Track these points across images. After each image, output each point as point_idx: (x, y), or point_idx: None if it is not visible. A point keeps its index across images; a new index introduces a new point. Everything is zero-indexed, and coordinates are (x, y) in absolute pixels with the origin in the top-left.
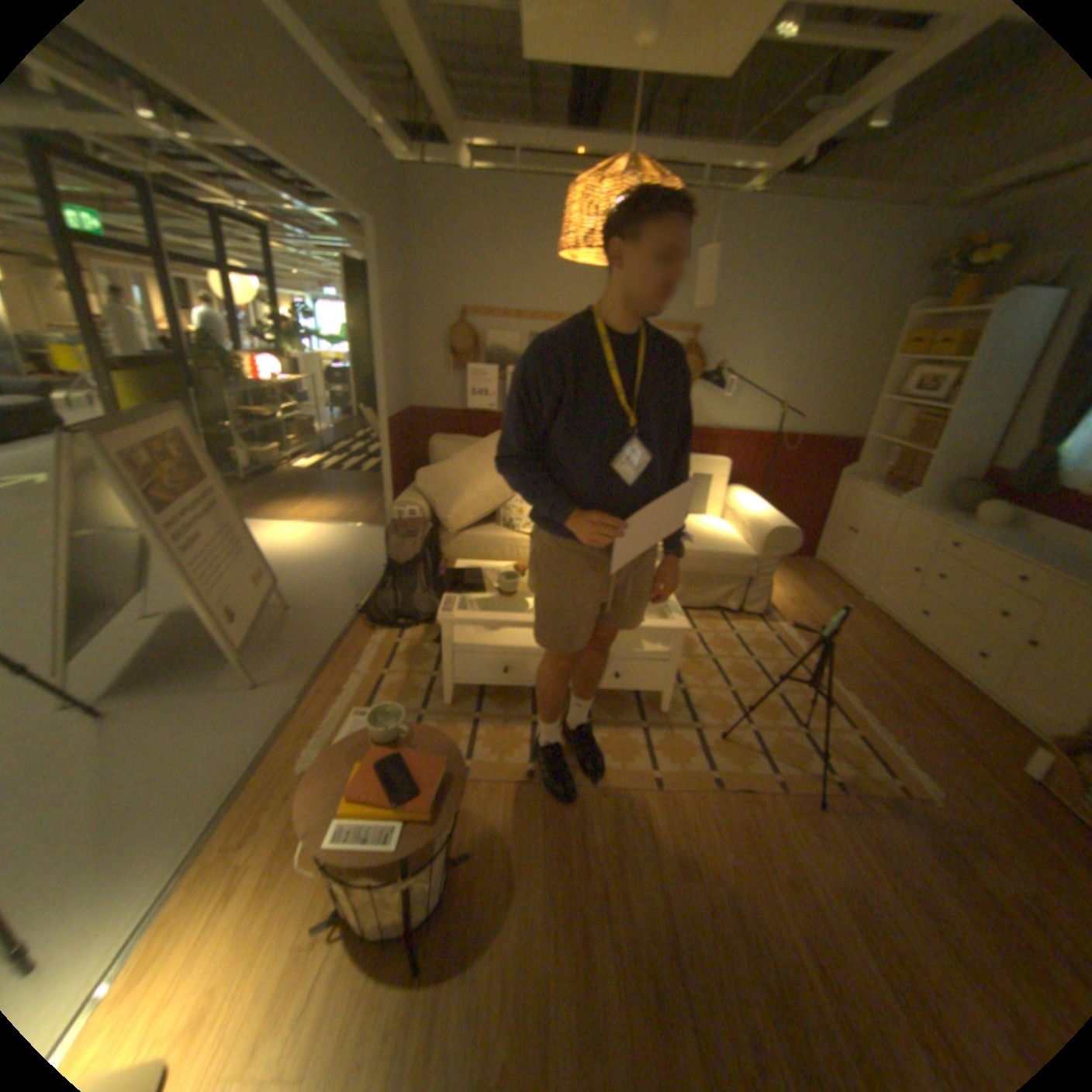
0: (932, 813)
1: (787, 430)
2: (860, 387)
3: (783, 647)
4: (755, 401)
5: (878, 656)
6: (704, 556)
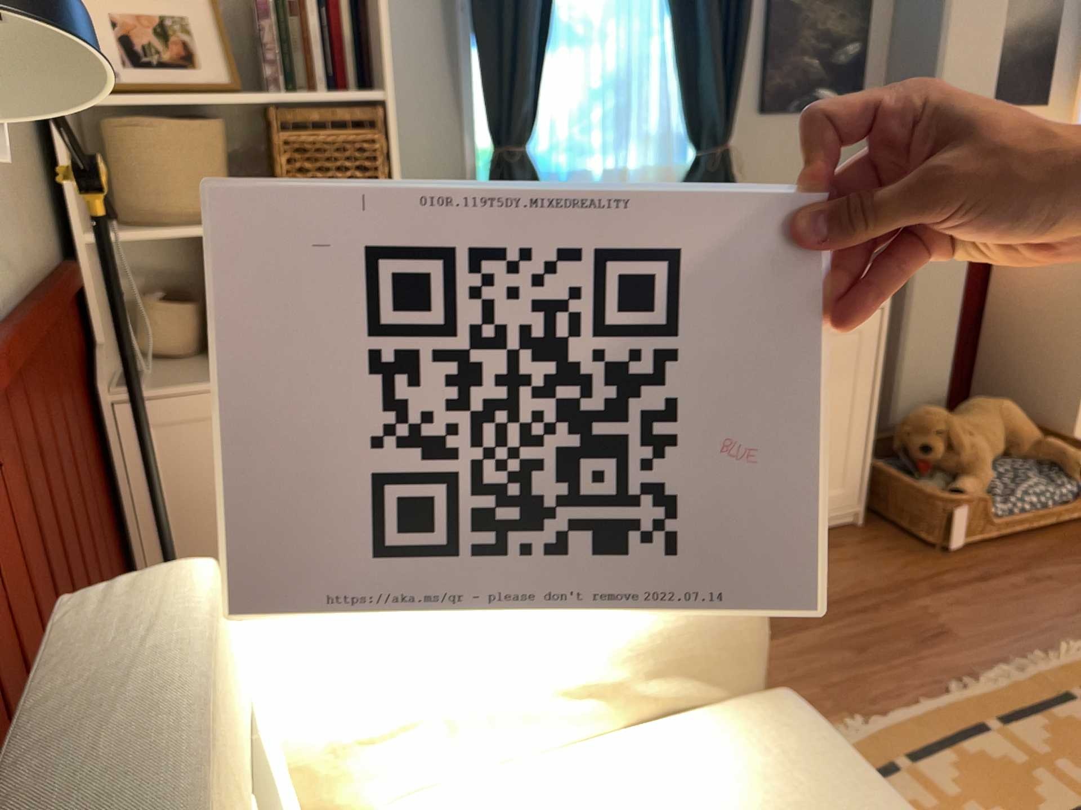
0: None
1: None
2: None
3: None
4: None
5: None
6: None
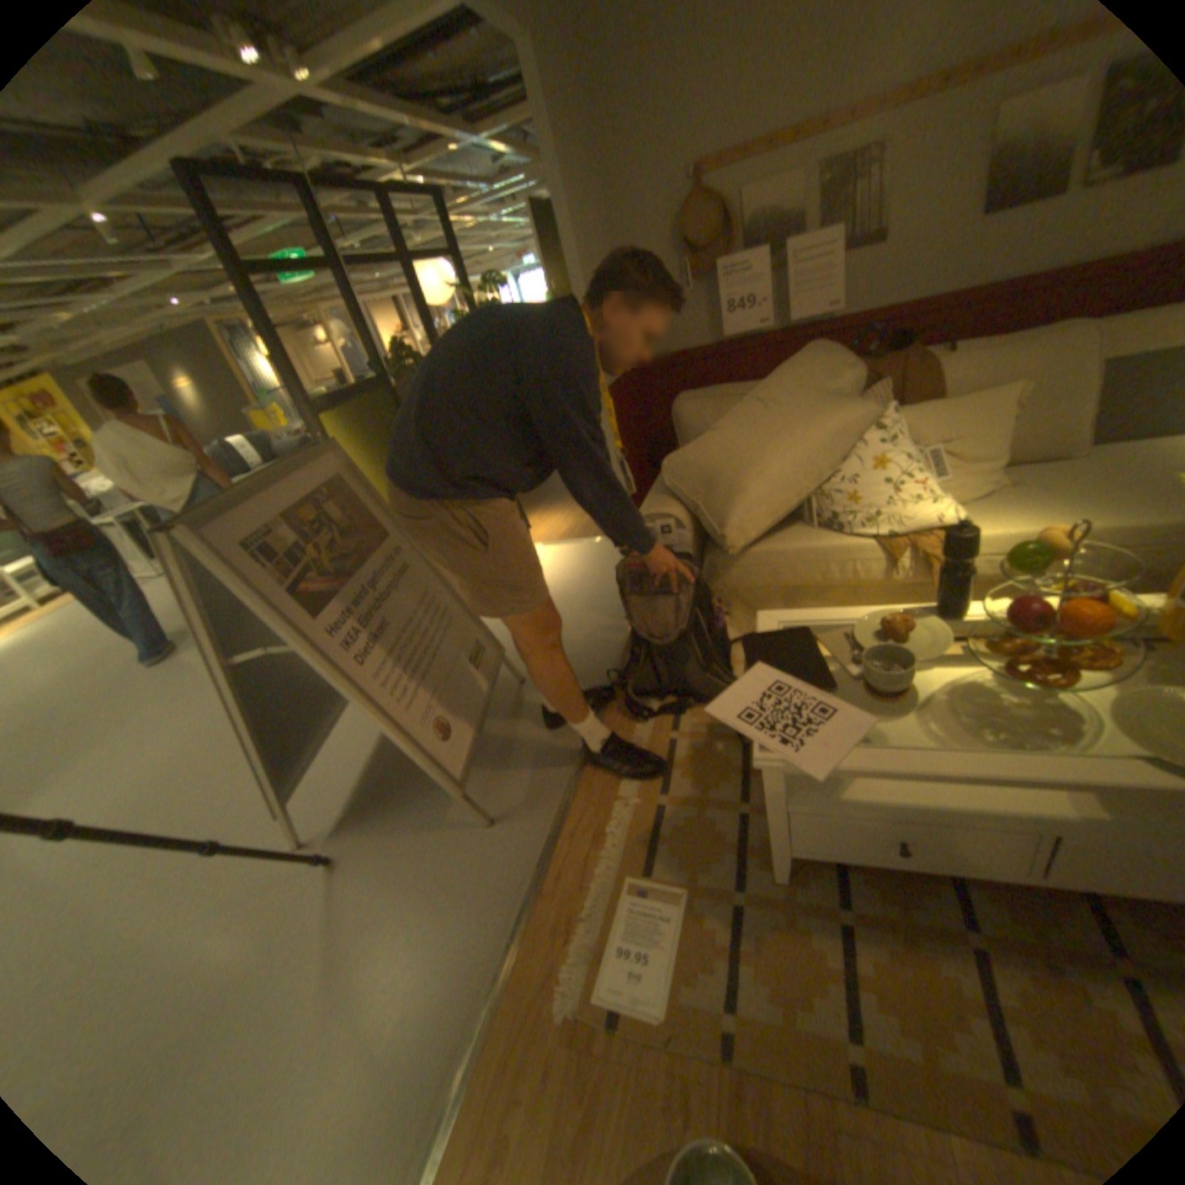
0: None
1: None
2: None
3: None
4: None
5: None
6: None
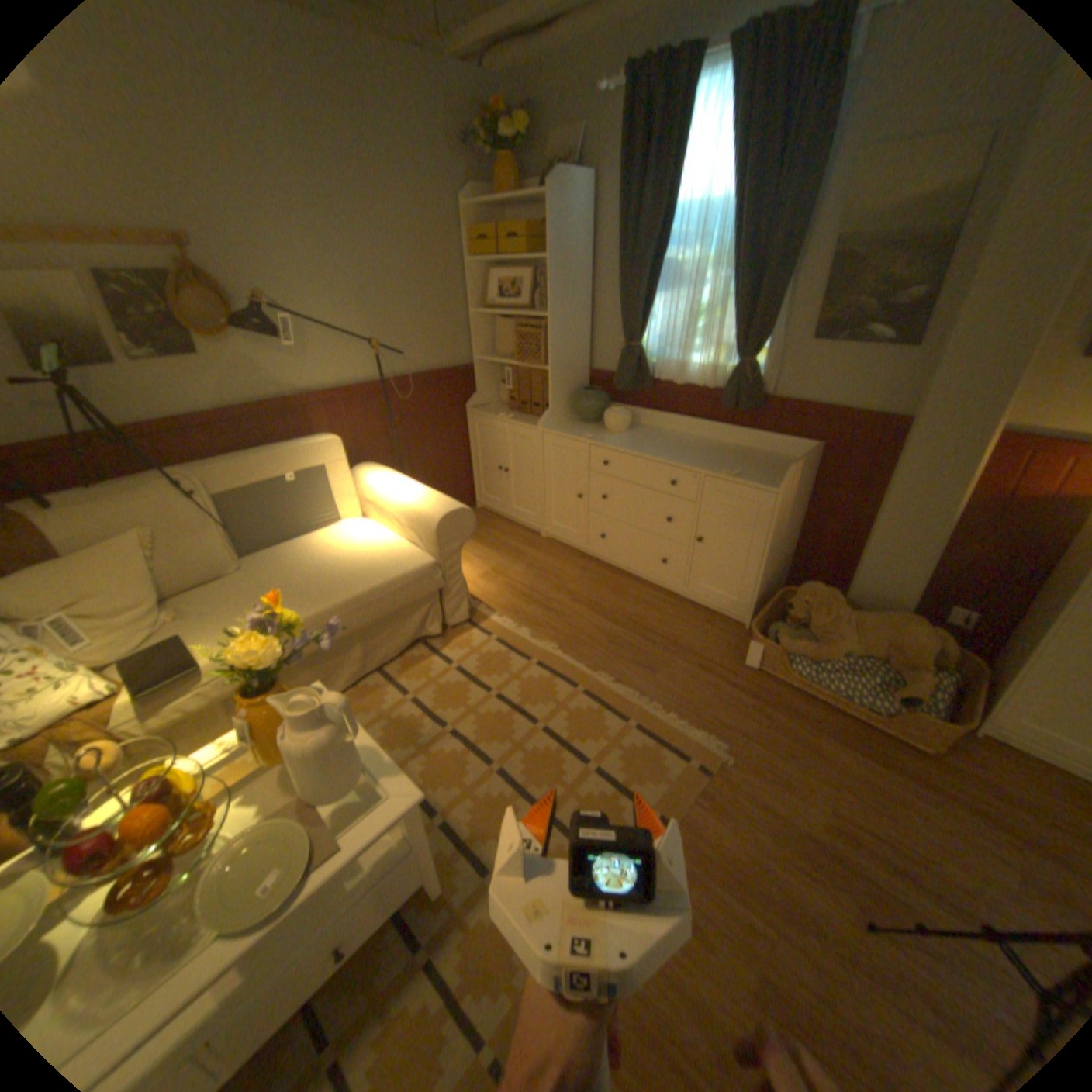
0: (731, 776)
1: (391, 373)
2: (446, 302)
3: (510, 650)
4: (333, 342)
5: (588, 601)
6: (371, 596)
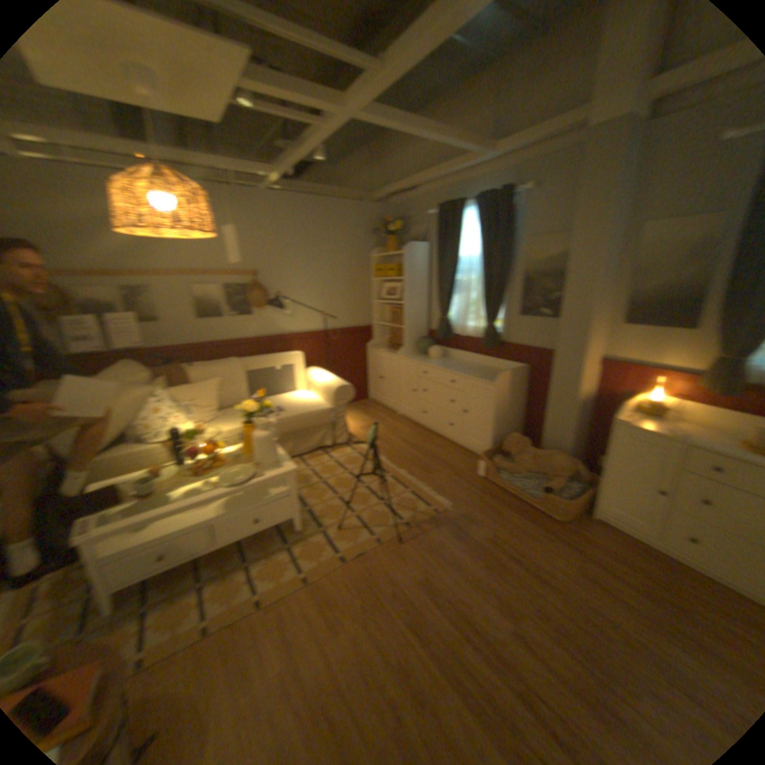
0: (447, 516)
1: (329, 328)
2: (359, 298)
3: (361, 458)
4: (304, 314)
5: (408, 443)
6: (298, 418)
